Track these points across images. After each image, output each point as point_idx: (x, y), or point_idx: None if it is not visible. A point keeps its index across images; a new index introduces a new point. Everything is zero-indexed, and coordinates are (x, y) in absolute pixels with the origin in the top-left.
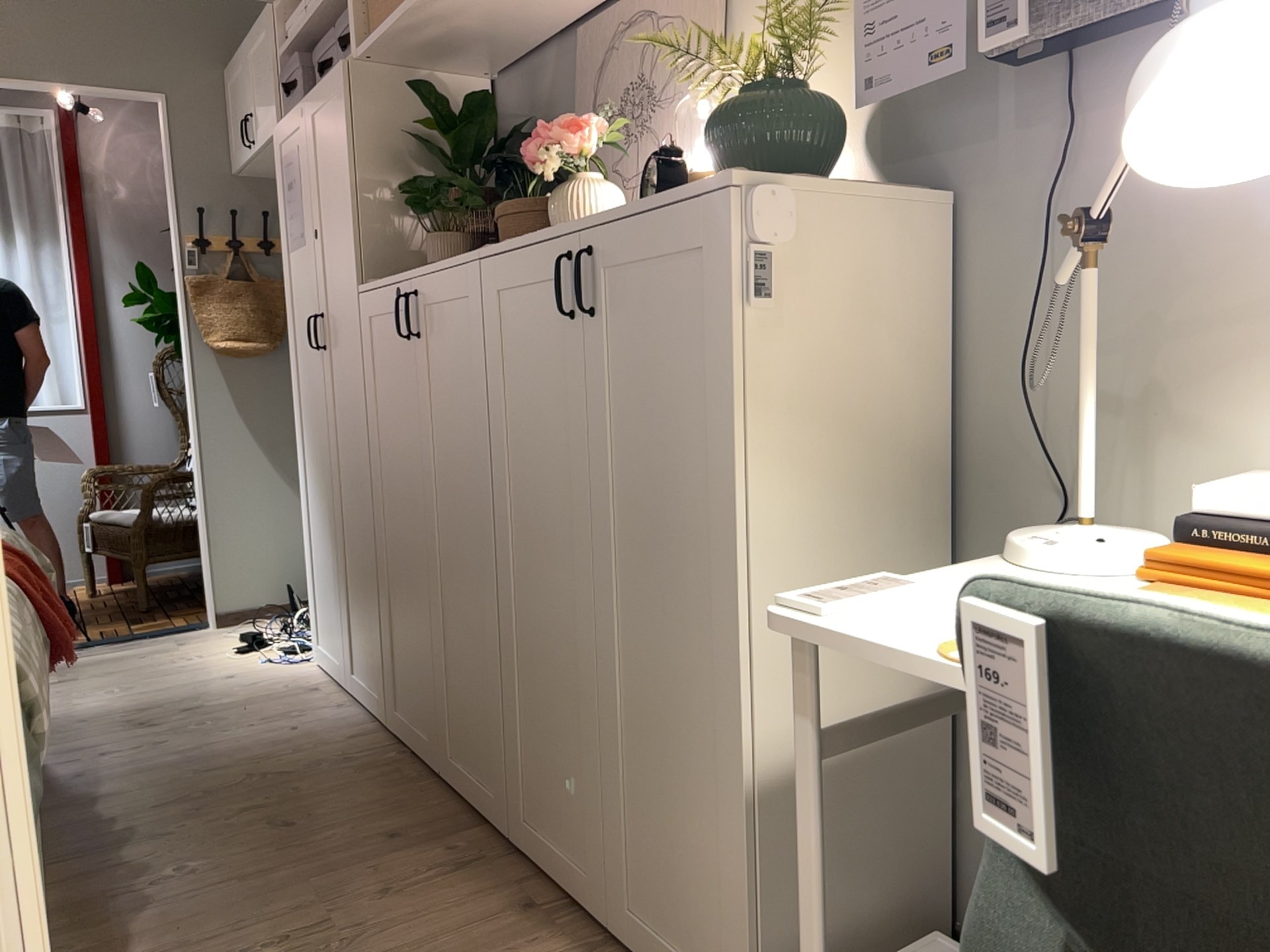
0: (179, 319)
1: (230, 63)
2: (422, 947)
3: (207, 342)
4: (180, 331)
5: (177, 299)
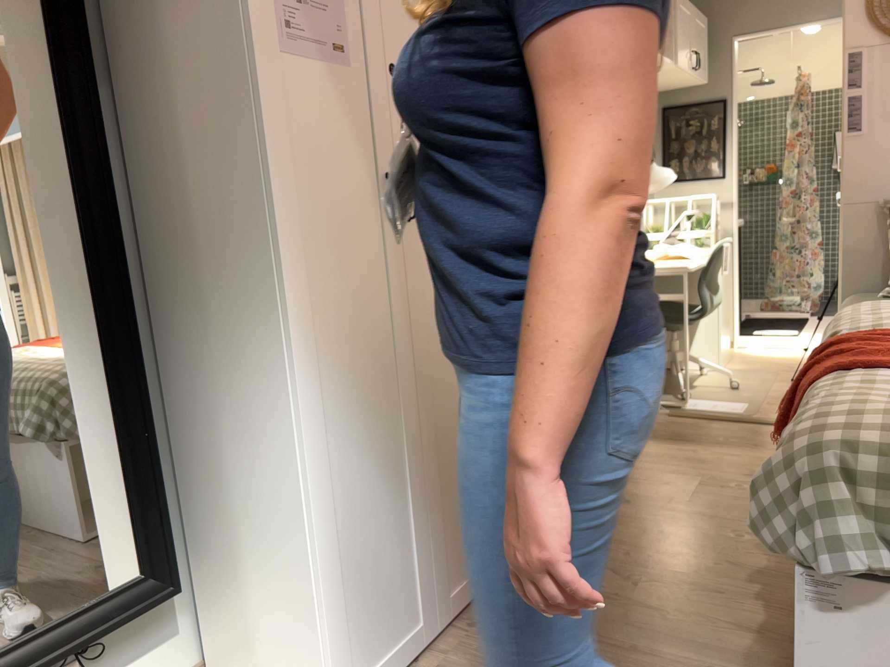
0: None
1: None
2: (678, 466)
3: None
4: None
5: None
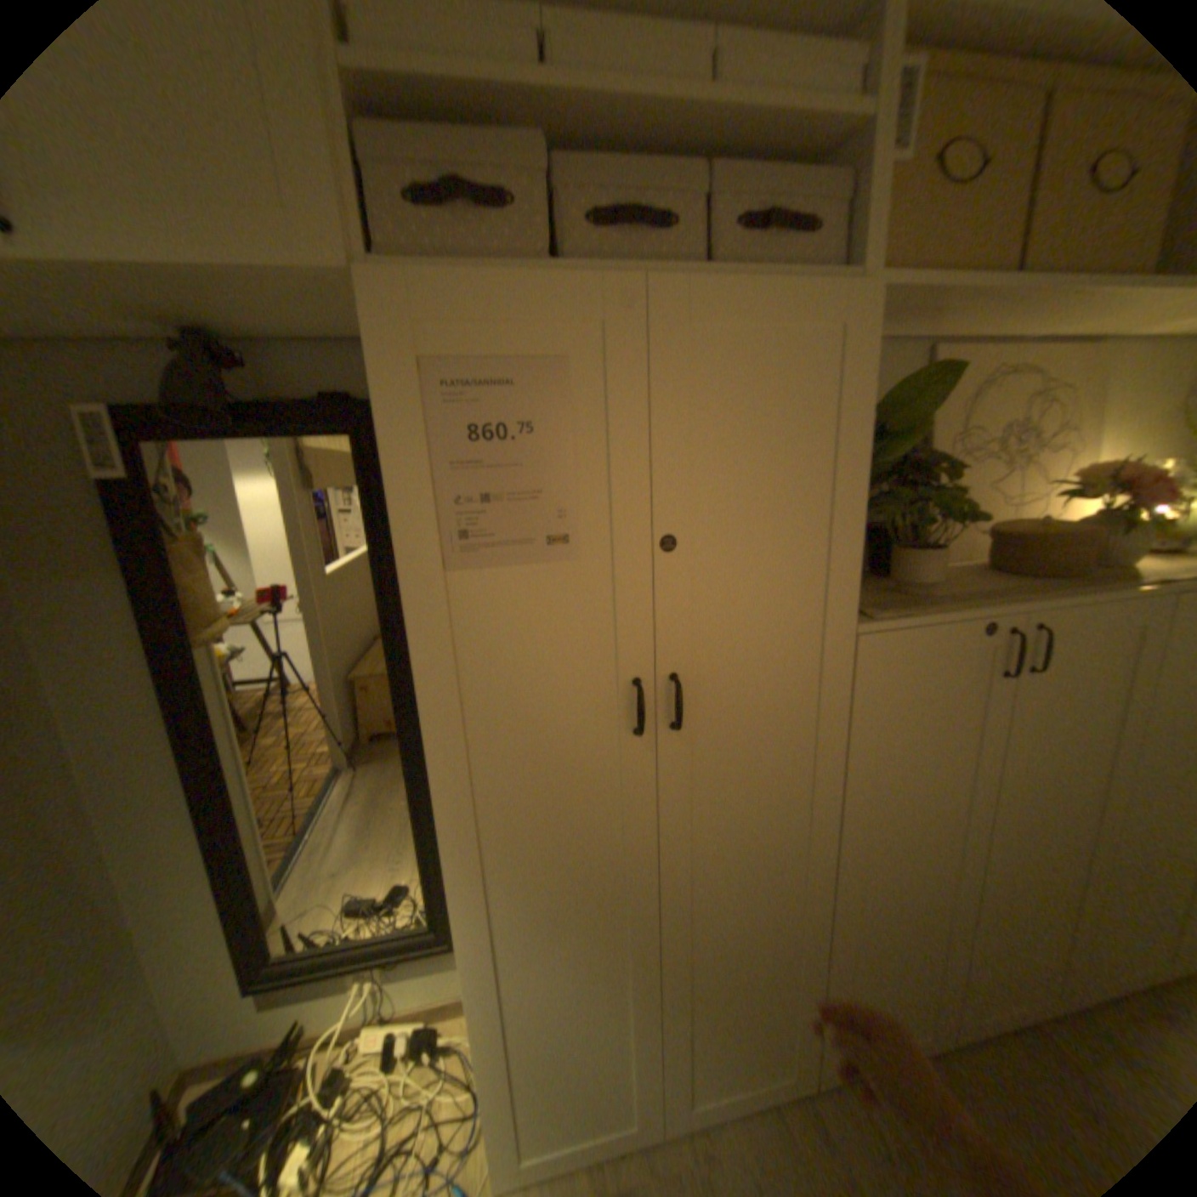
0: None
1: None
2: None
3: None
4: None
5: None
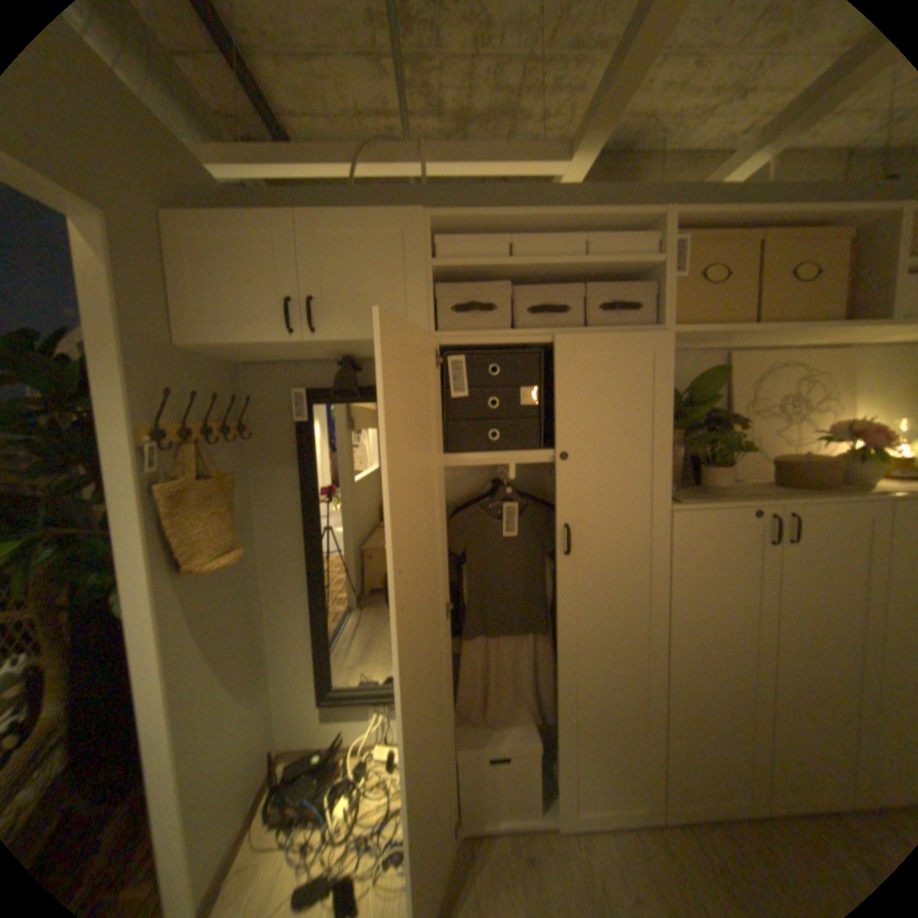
0: (117, 547)
1: (205, 212)
2: None
3: (169, 569)
4: (120, 565)
5: (109, 518)
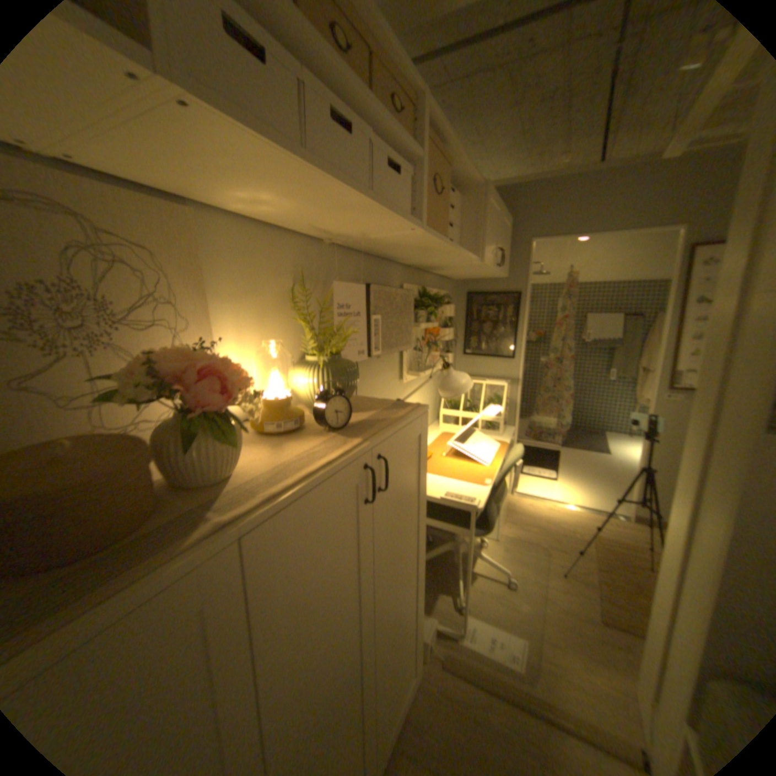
0: None
1: None
2: None
3: None
4: None
5: None
